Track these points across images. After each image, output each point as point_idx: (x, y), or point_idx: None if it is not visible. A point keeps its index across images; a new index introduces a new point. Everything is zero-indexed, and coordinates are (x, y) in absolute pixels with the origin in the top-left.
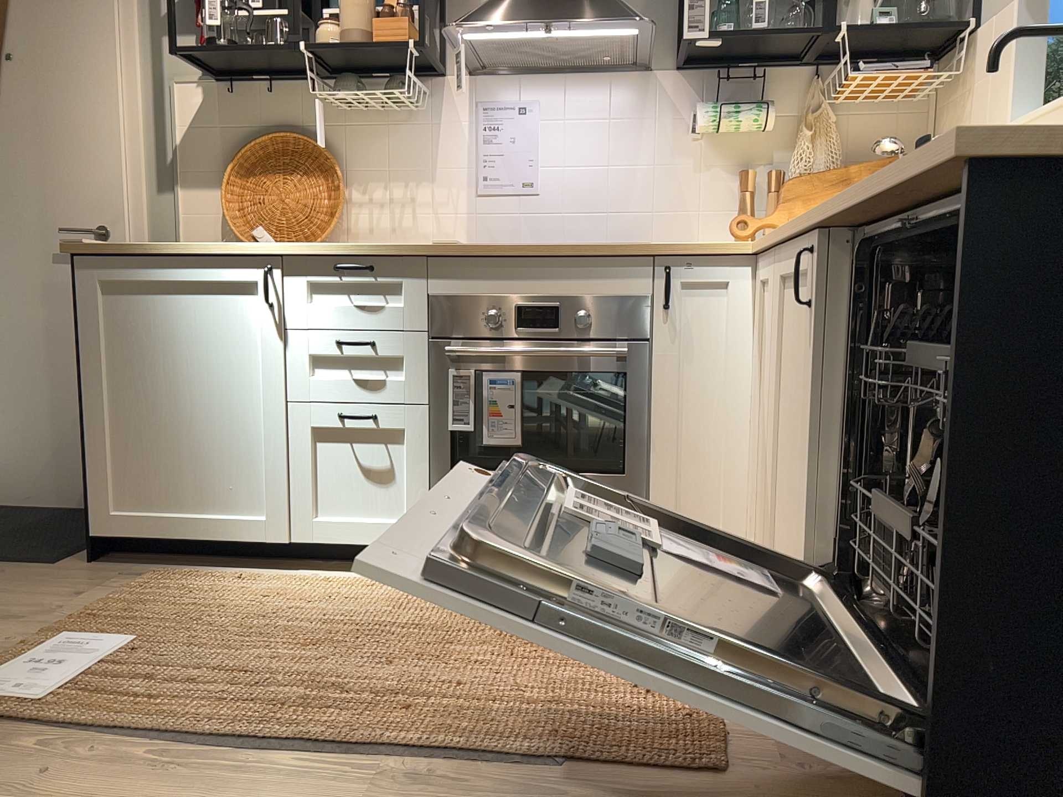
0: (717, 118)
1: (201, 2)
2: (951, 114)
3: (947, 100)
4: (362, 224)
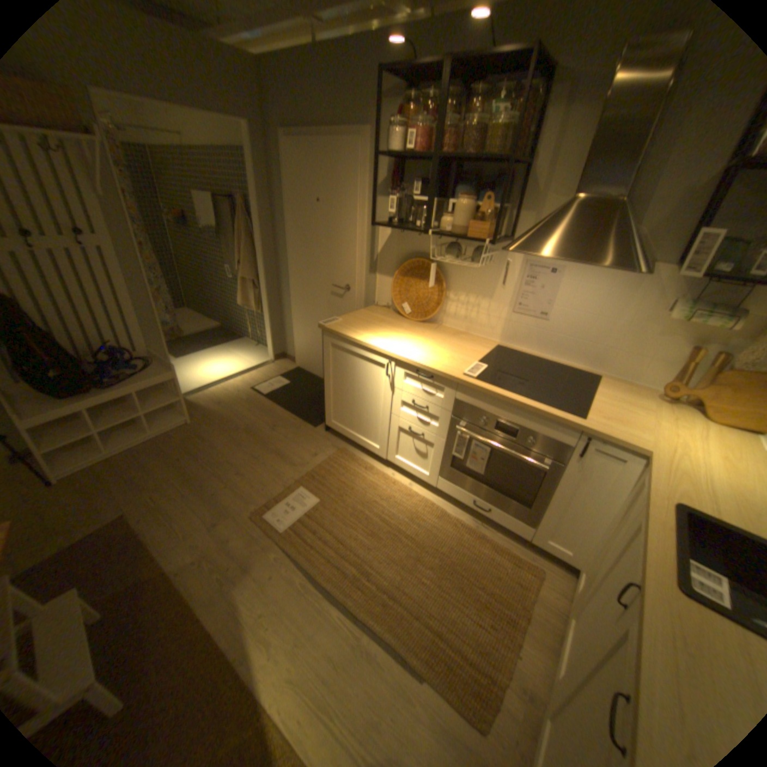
0: (691, 316)
1: (395, 178)
2: None
3: None
4: (452, 310)
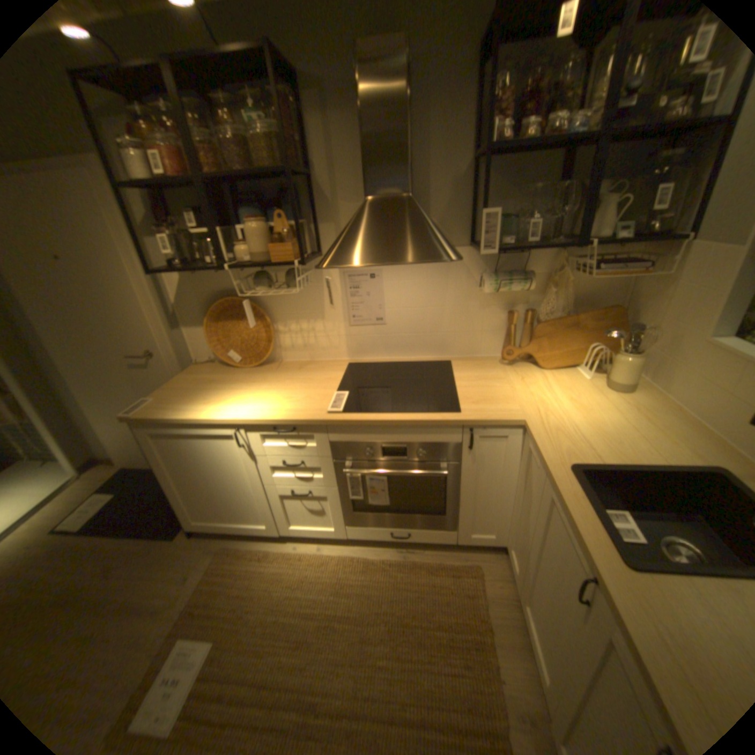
0: (498, 287)
1: (157, 212)
2: (656, 283)
3: (655, 271)
4: (287, 343)
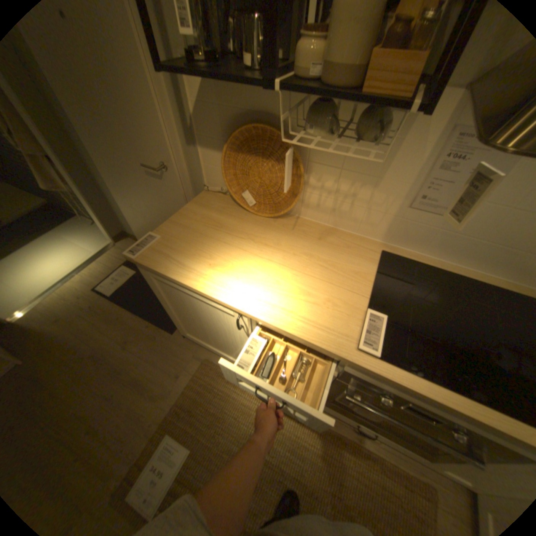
0: None
1: None
2: None
3: None
4: (314, 200)
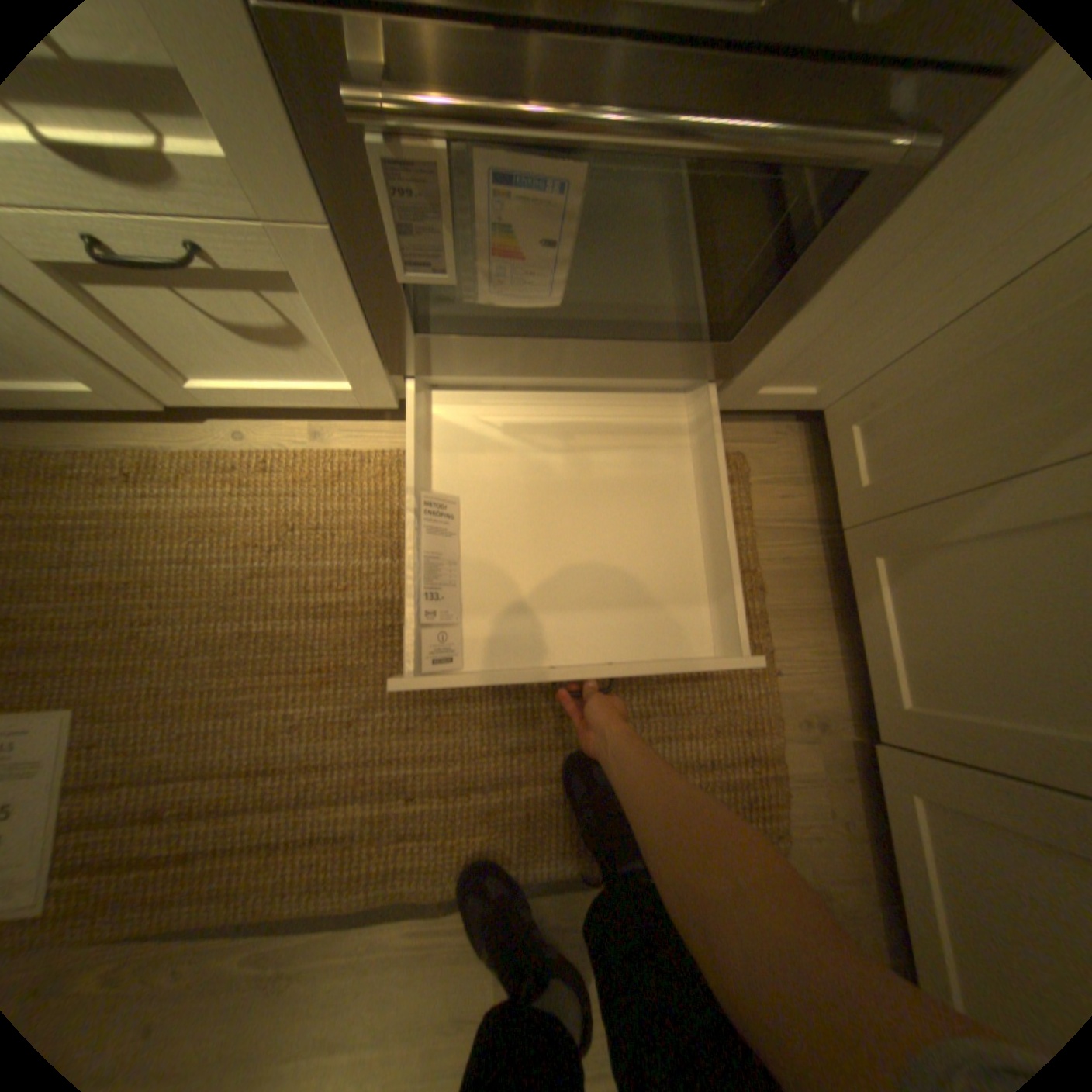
0: None
1: None
2: None
3: None
4: None
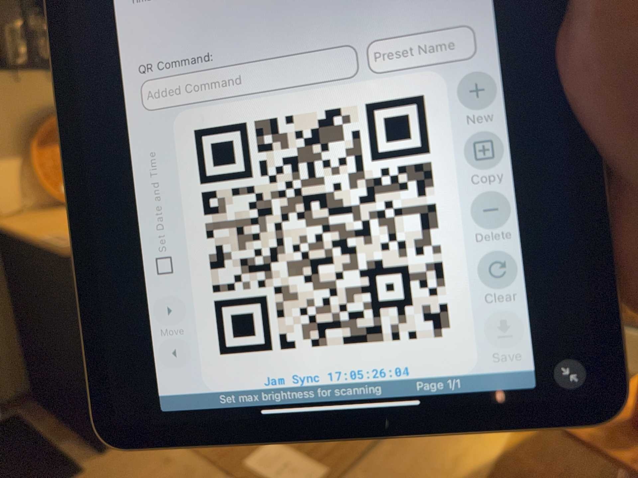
0: None
1: None
2: None
3: None
4: None
